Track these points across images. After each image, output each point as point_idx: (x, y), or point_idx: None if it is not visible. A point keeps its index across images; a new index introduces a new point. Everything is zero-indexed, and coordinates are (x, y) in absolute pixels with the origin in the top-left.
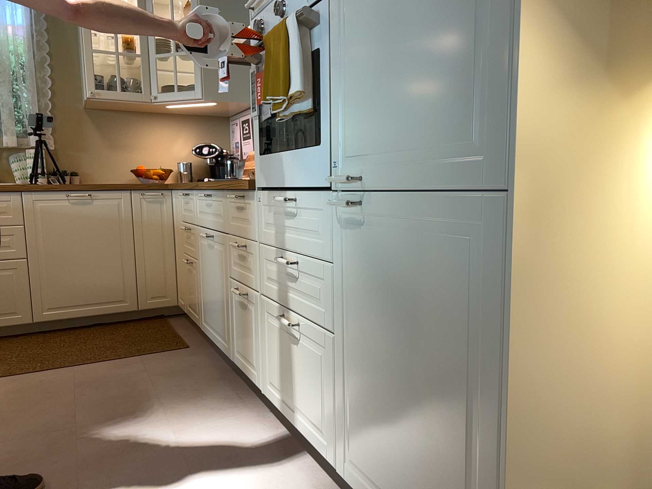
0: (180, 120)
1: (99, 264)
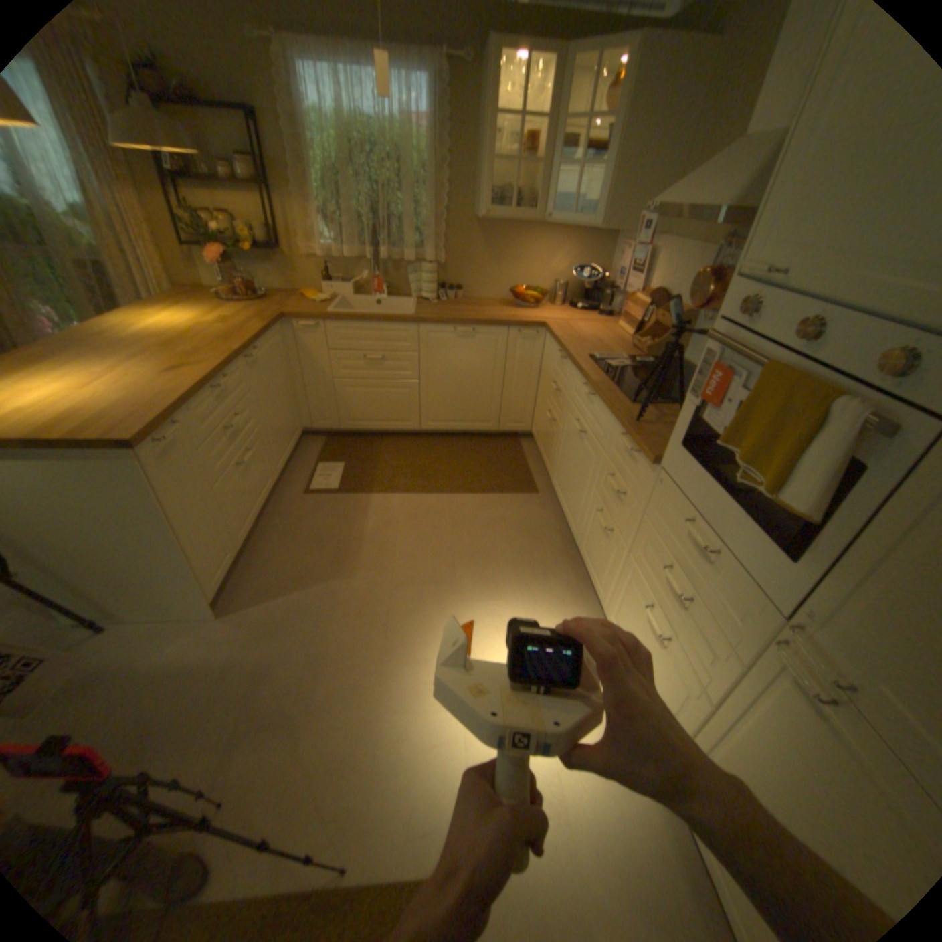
0: (566, 231)
1: (472, 392)
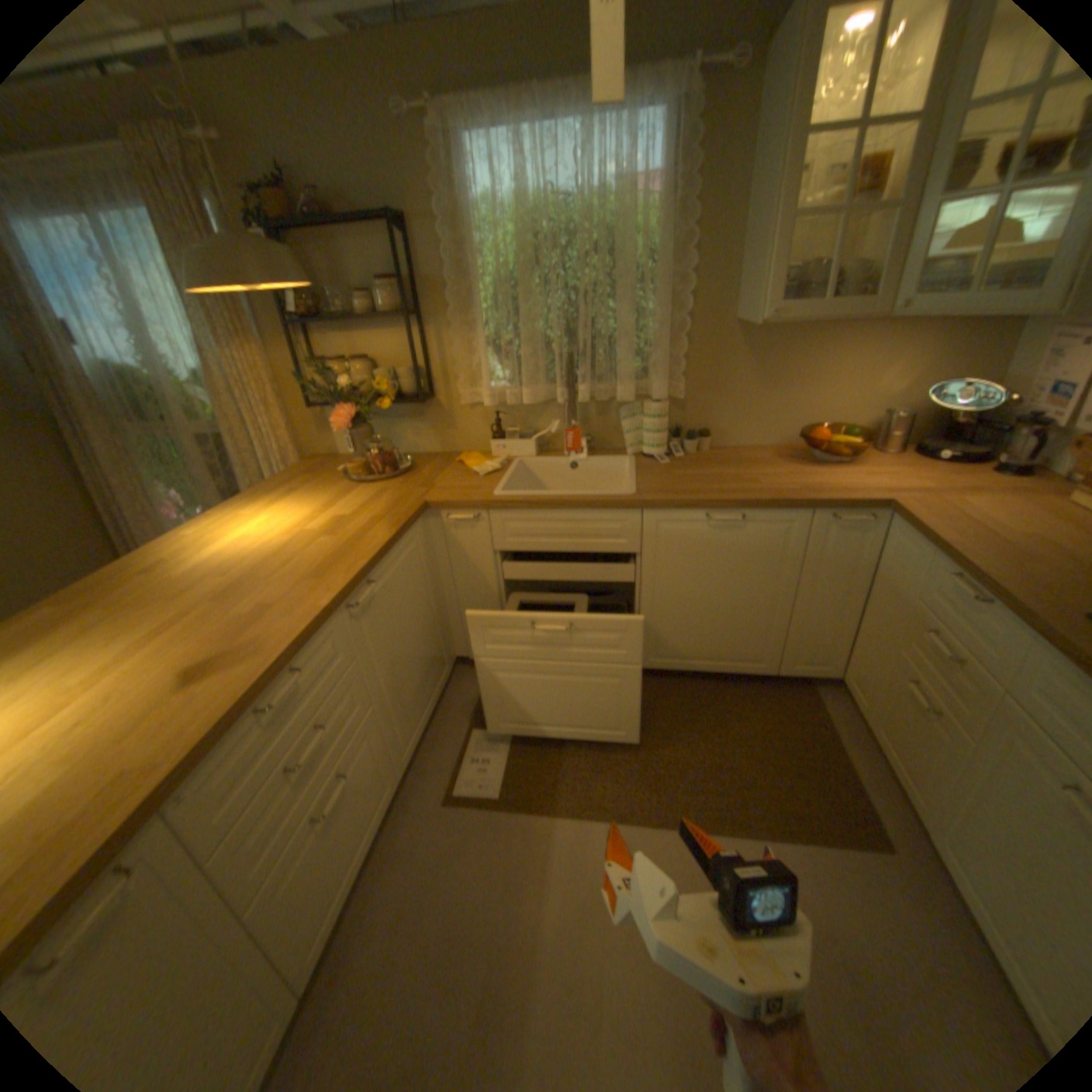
0: (913, 322)
1: (735, 613)
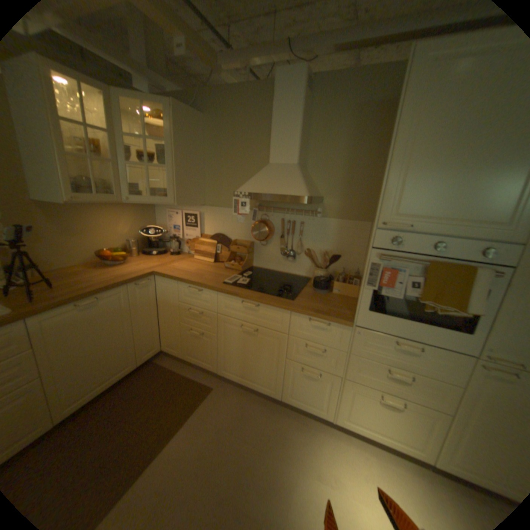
0: (121, 206)
1: (108, 350)
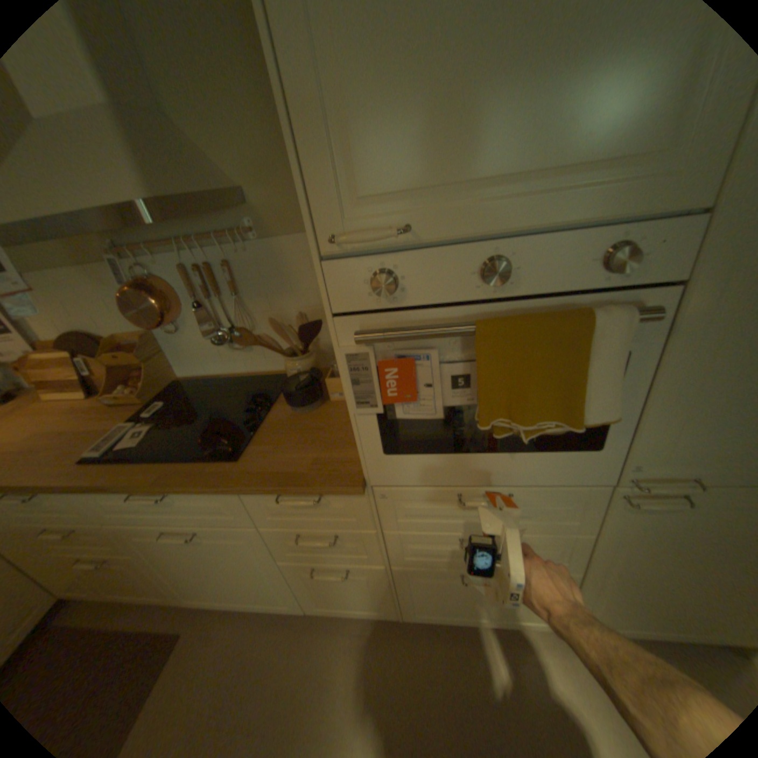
0: None
1: None
